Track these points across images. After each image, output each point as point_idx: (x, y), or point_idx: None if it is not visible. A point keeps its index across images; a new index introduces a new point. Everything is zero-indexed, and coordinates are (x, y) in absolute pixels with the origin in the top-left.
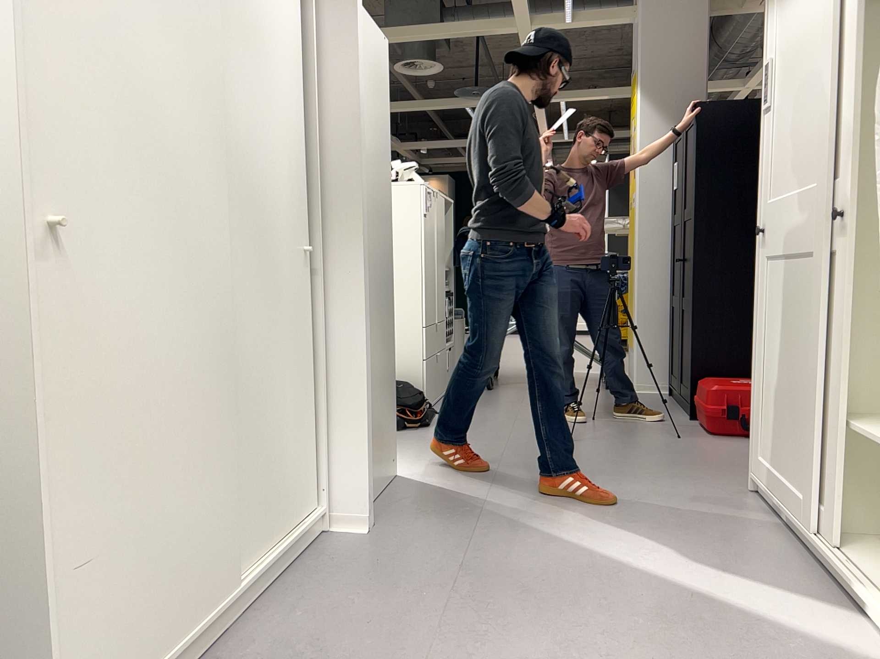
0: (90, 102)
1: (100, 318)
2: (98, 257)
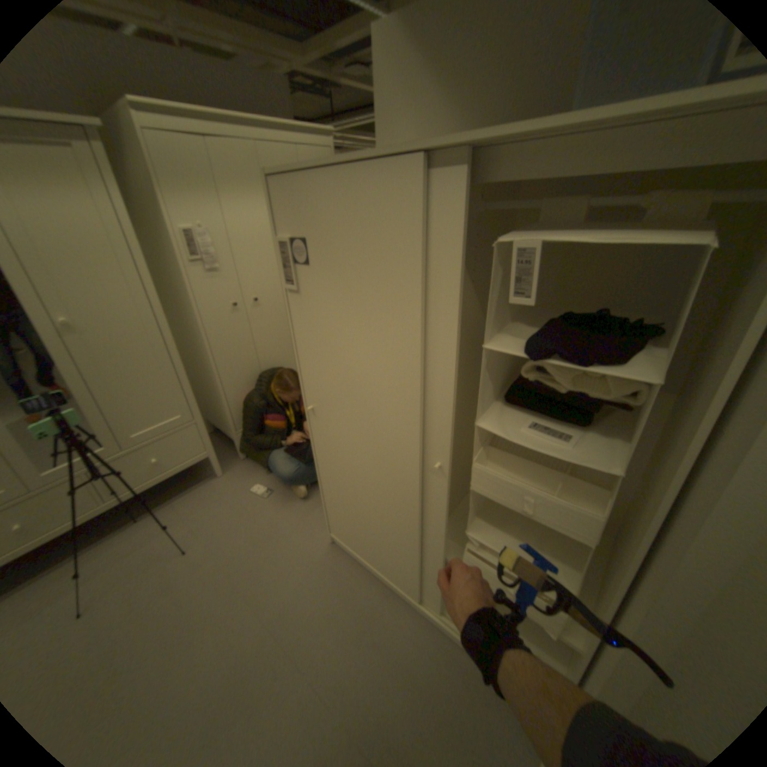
0: (306, 368)
1: (318, 439)
2: (315, 421)
